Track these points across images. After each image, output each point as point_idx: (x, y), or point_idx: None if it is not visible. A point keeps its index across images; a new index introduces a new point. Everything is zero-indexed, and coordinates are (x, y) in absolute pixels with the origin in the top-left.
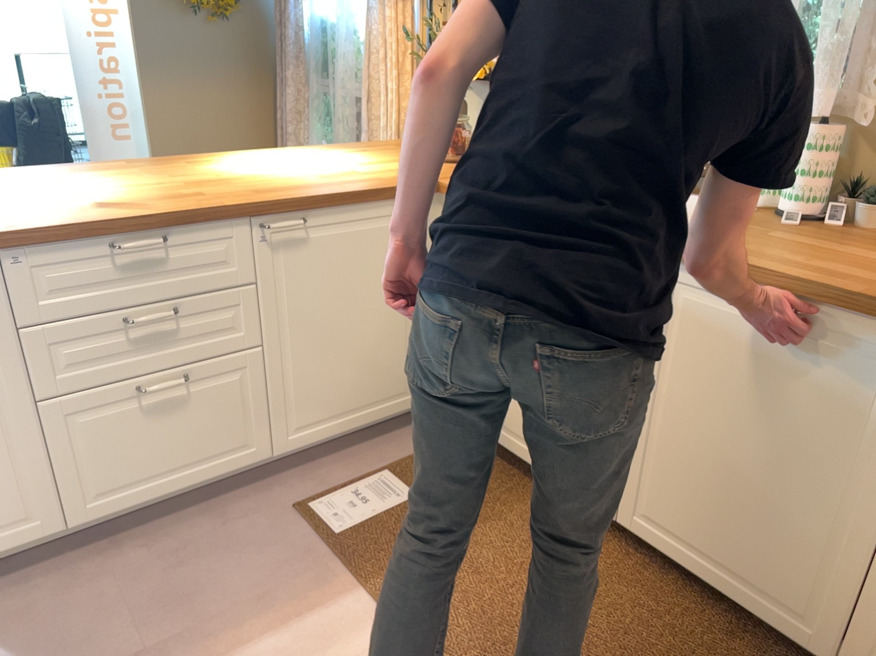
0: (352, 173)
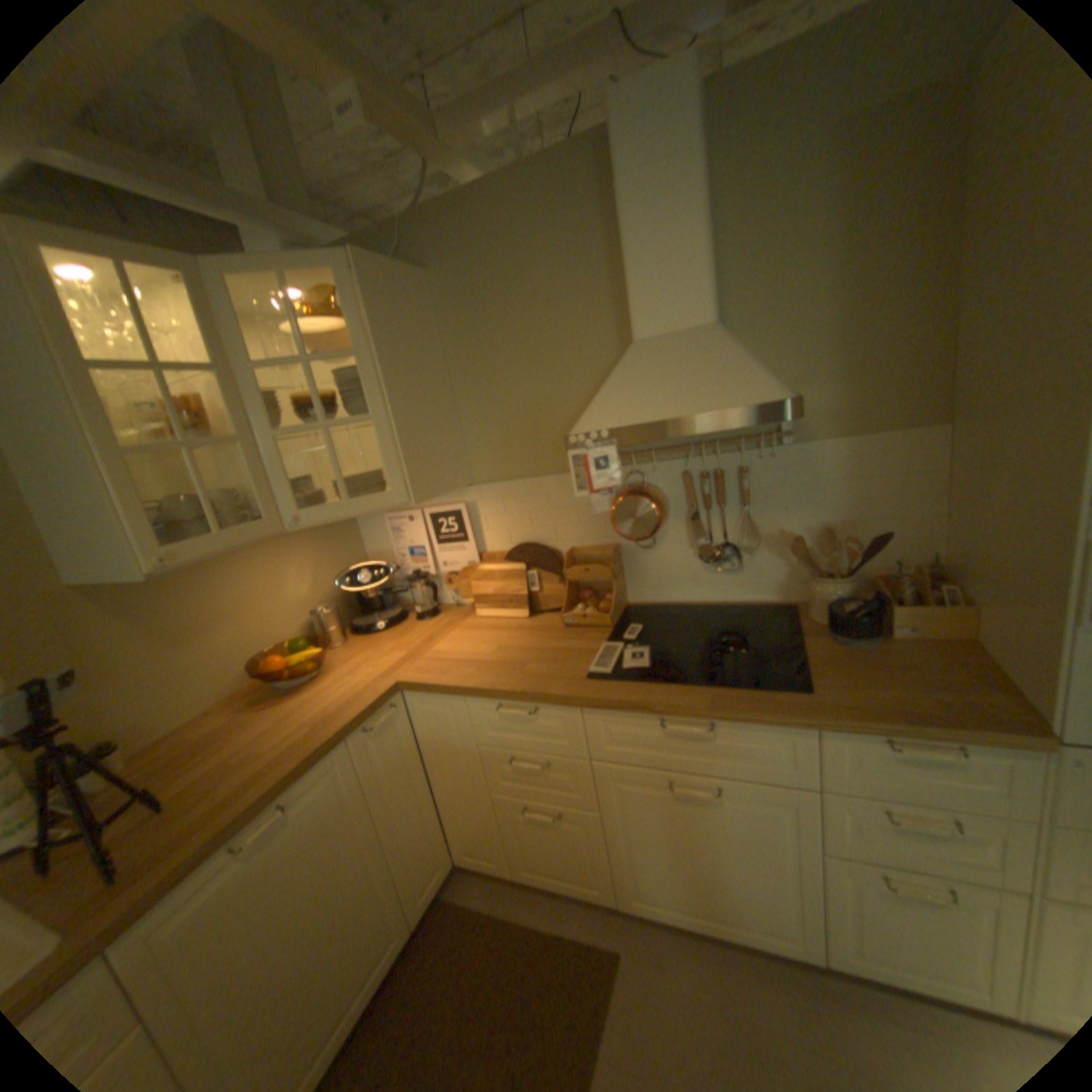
0: None
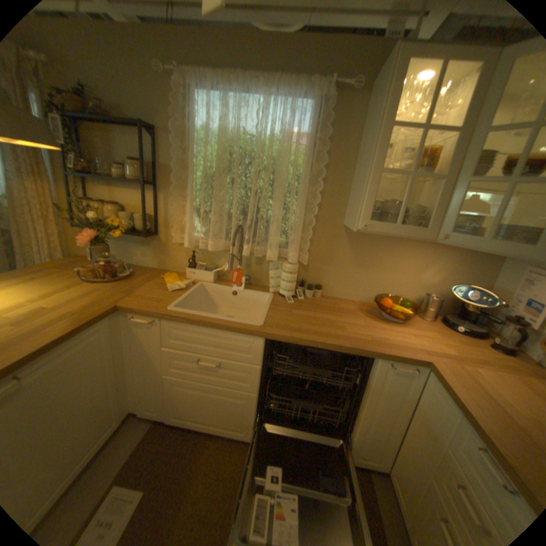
0: (40, 311)
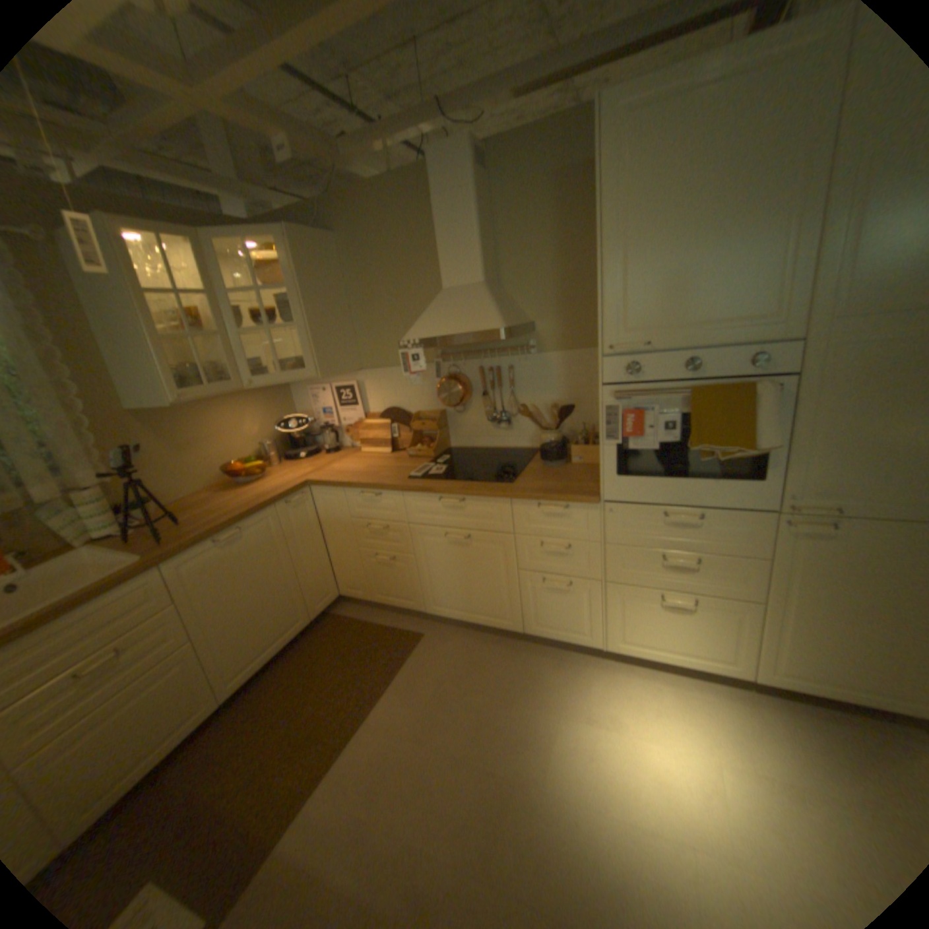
0: None
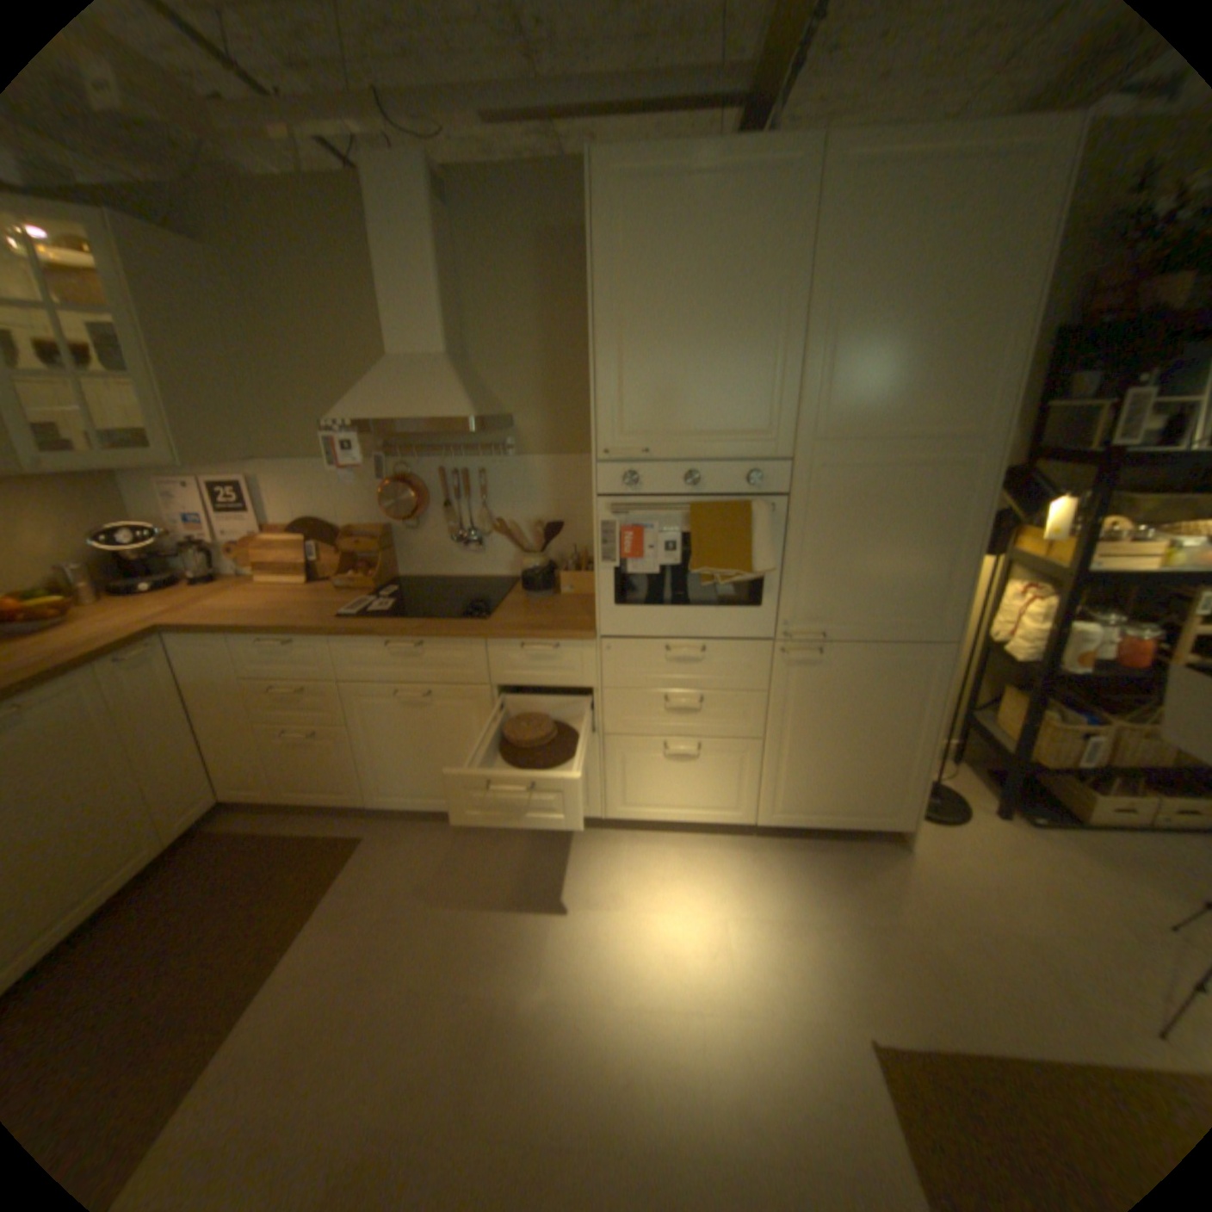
0: None
